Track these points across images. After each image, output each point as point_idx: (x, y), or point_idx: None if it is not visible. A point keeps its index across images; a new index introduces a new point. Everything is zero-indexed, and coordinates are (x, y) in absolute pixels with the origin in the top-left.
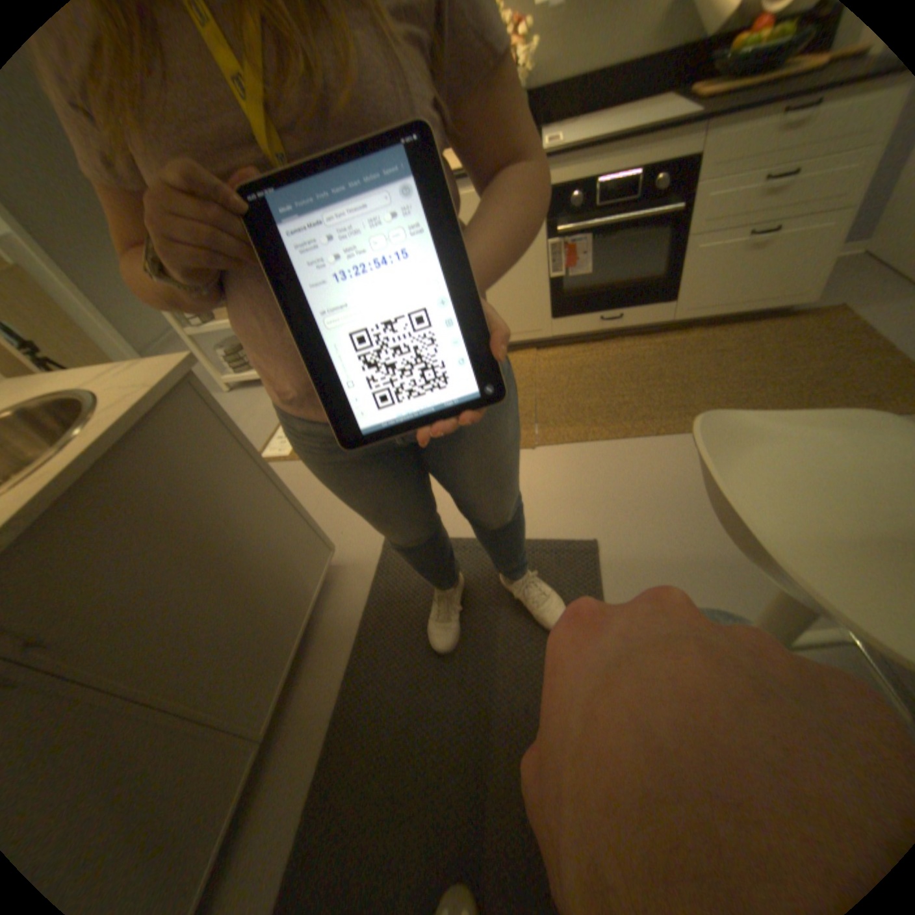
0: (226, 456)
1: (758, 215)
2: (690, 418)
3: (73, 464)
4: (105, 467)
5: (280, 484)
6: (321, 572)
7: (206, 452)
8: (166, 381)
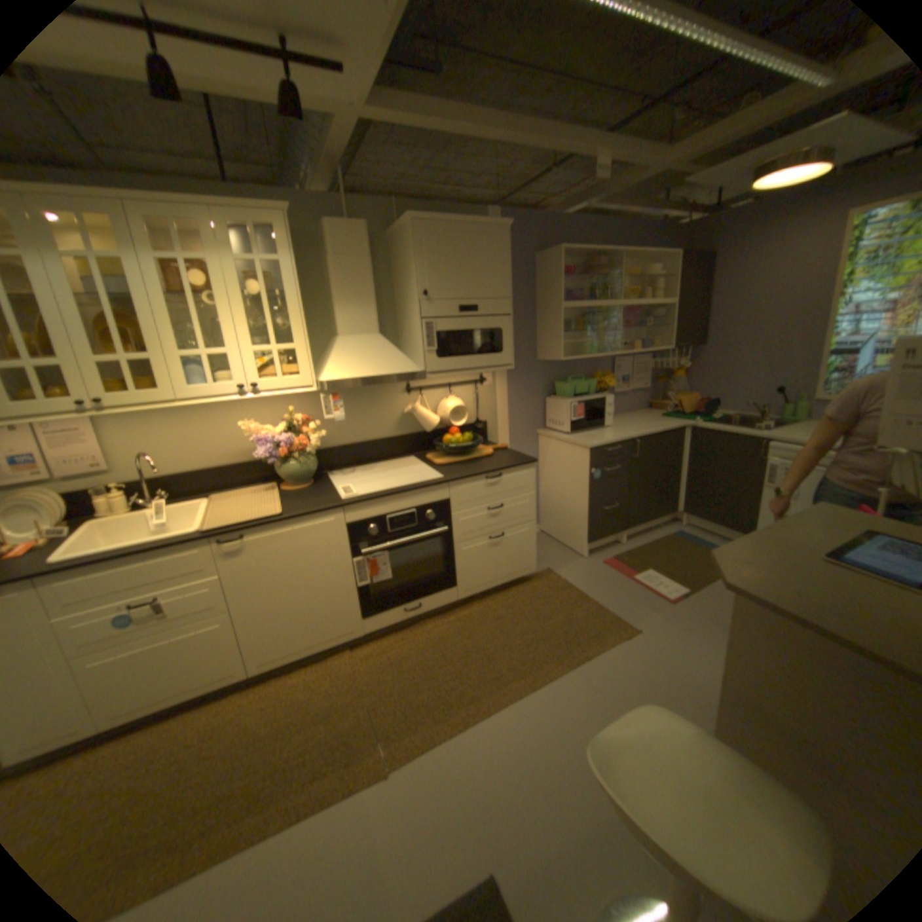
0: None
1: (489, 530)
2: (505, 691)
3: None
4: None
5: None
6: None
7: None
8: None
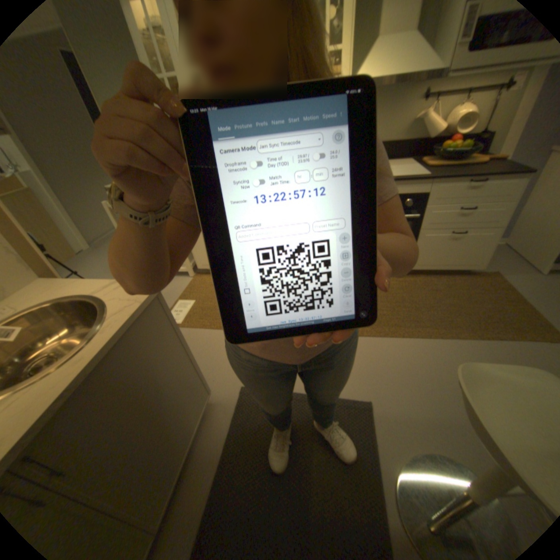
0: (168, 340)
1: (456, 226)
2: (421, 330)
3: (99, 354)
4: (112, 353)
5: (190, 354)
6: (202, 410)
7: (159, 339)
8: (149, 300)
